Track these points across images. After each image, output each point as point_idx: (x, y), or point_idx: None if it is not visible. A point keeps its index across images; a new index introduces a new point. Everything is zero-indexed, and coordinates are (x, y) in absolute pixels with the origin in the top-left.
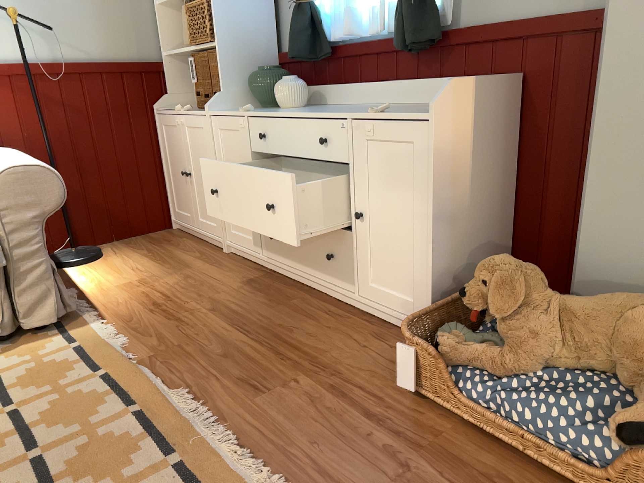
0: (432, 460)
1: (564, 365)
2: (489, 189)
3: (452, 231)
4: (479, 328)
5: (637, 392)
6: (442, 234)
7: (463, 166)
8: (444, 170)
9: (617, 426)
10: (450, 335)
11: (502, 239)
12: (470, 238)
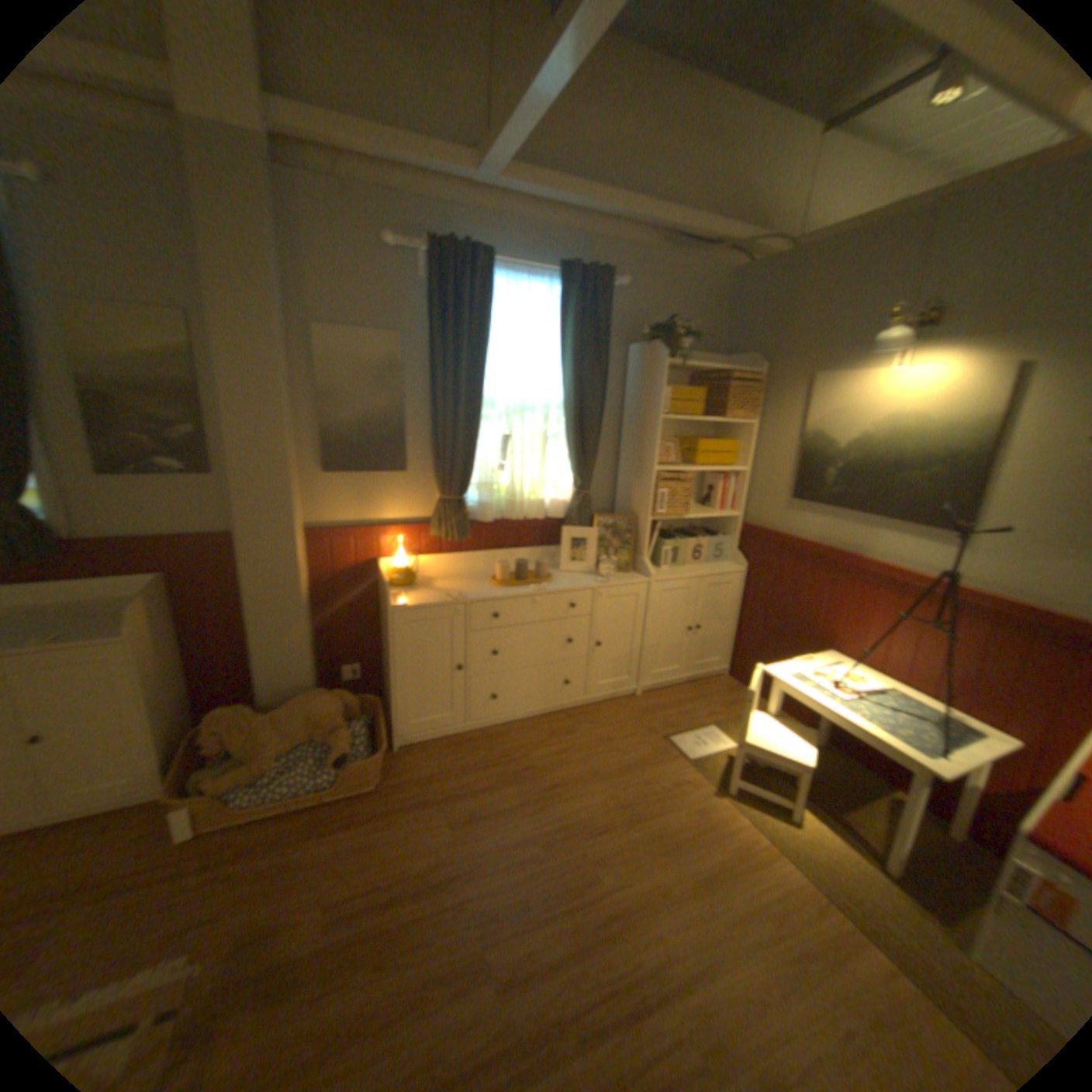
0: (238, 862)
1: (283, 754)
2: (164, 664)
3: (154, 711)
4: (204, 766)
5: (325, 745)
6: (150, 718)
7: (149, 660)
8: (140, 672)
9: (329, 766)
10: (197, 784)
11: (179, 693)
12: (164, 708)
